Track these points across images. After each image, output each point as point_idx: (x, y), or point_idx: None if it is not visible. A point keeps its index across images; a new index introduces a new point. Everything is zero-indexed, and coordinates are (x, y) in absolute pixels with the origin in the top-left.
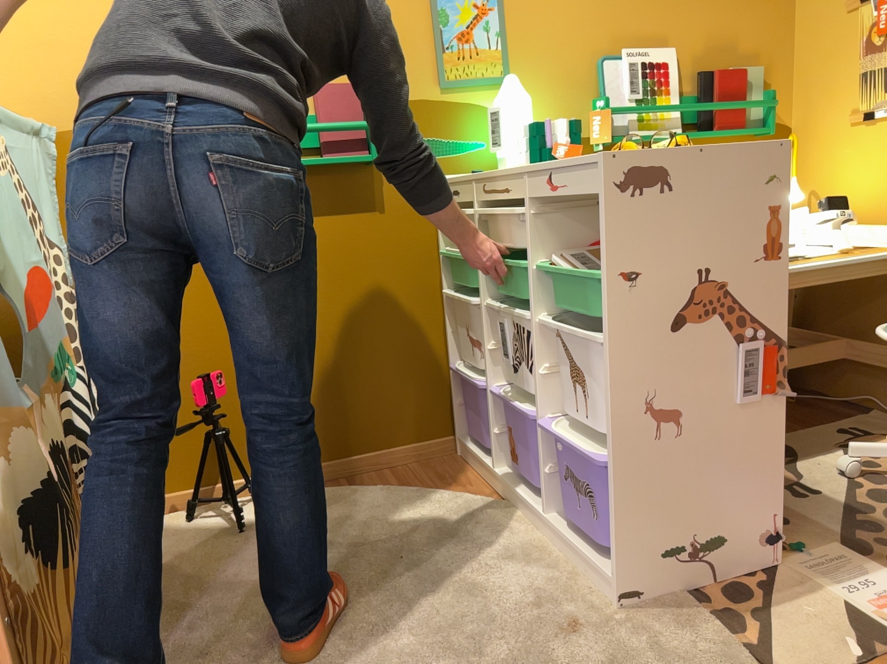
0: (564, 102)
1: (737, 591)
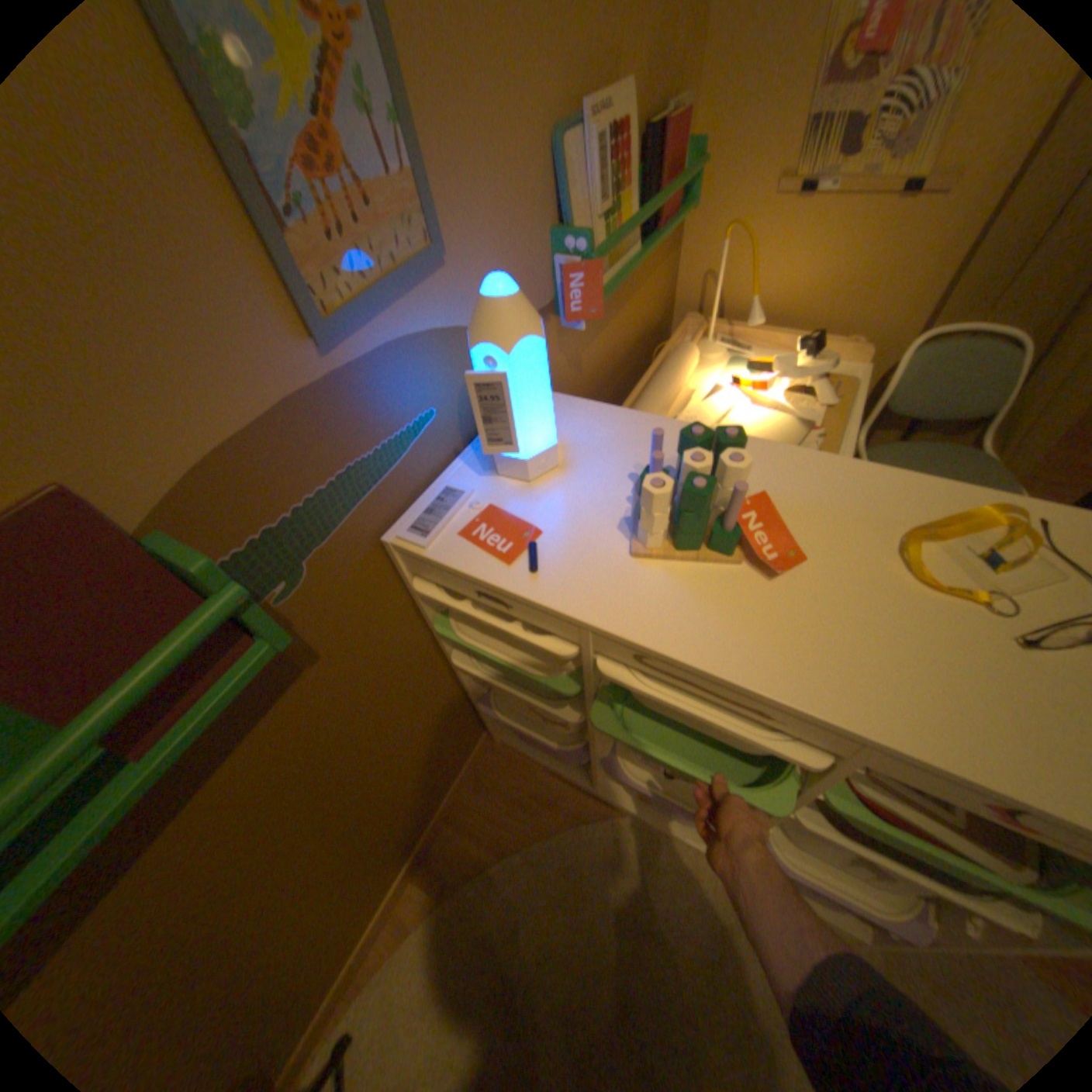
0: (521, 253)
1: None
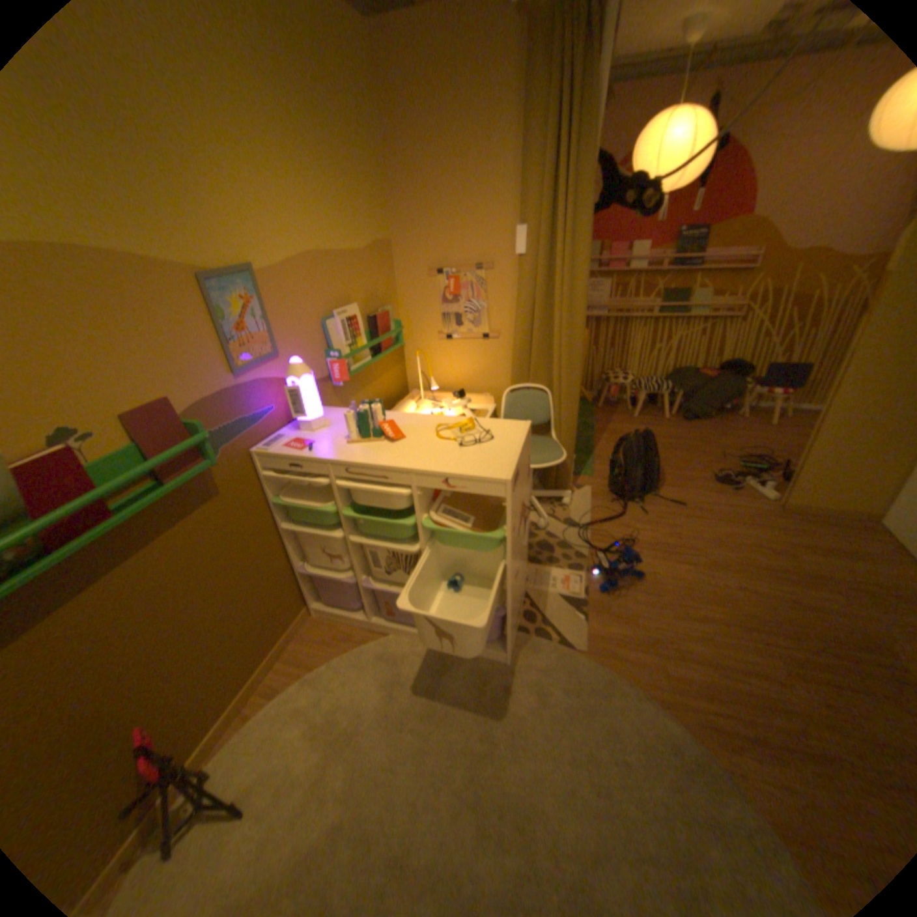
0: (311, 357)
1: (527, 615)
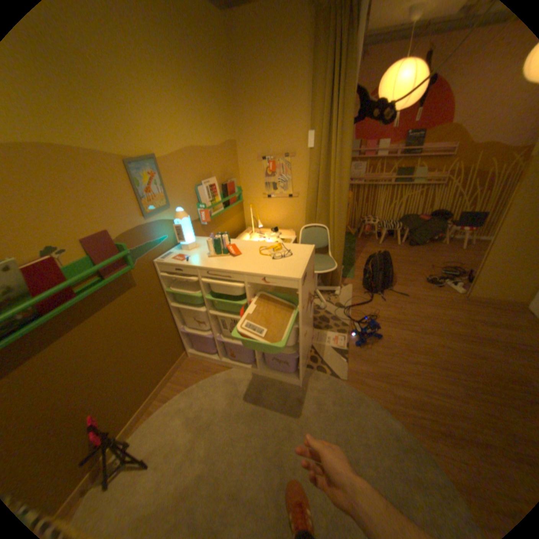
0: (188, 208)
1: (312, 358)
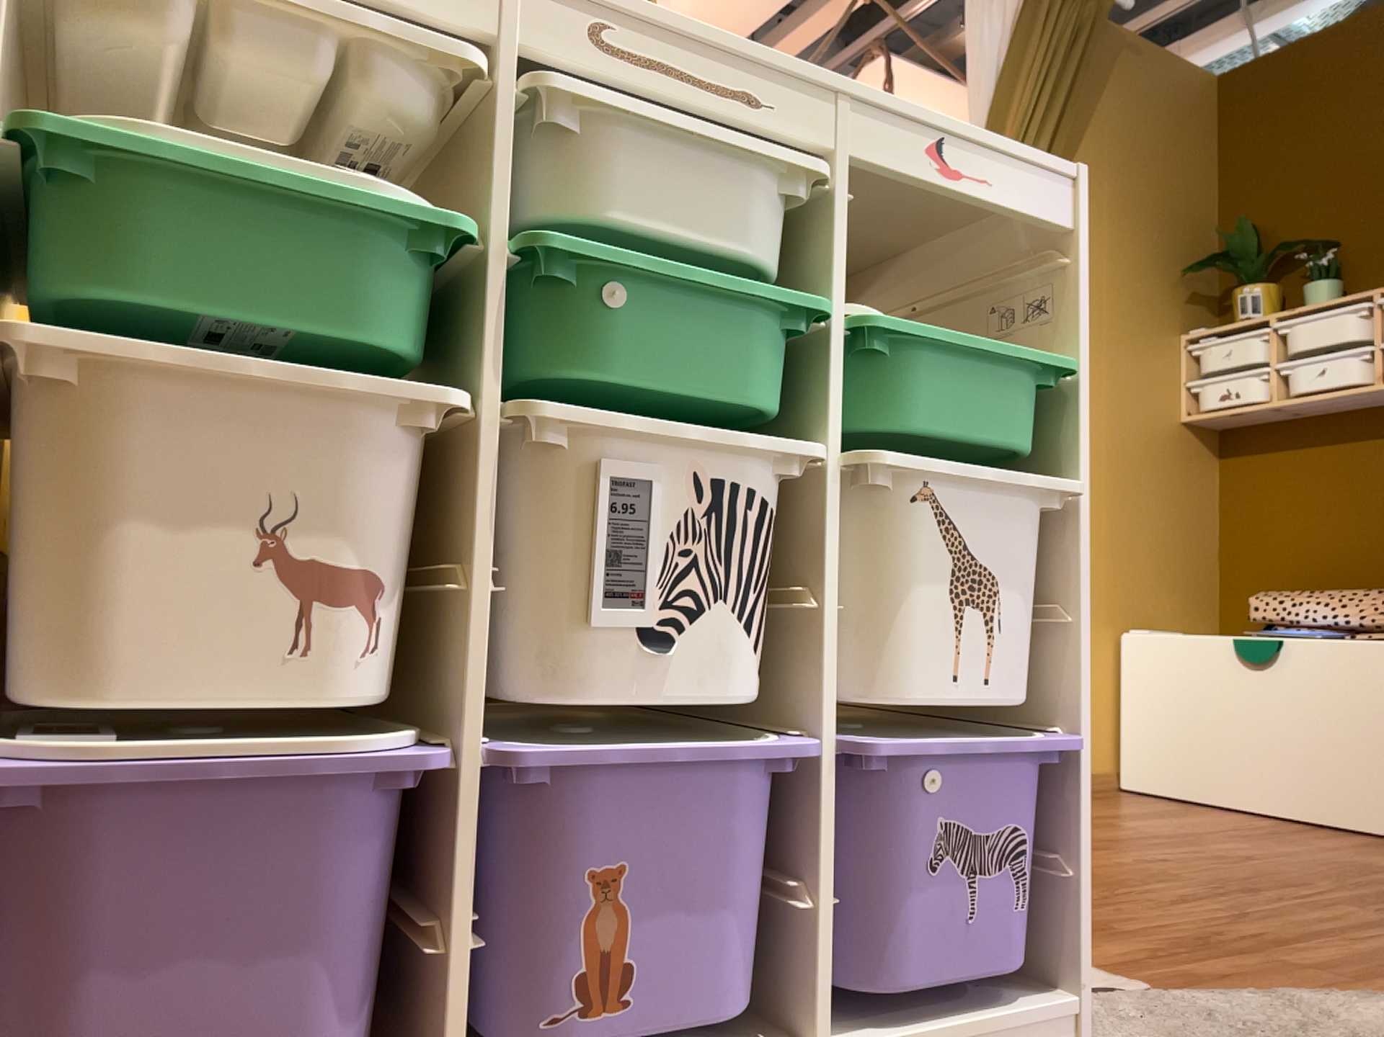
0: None
1: None
